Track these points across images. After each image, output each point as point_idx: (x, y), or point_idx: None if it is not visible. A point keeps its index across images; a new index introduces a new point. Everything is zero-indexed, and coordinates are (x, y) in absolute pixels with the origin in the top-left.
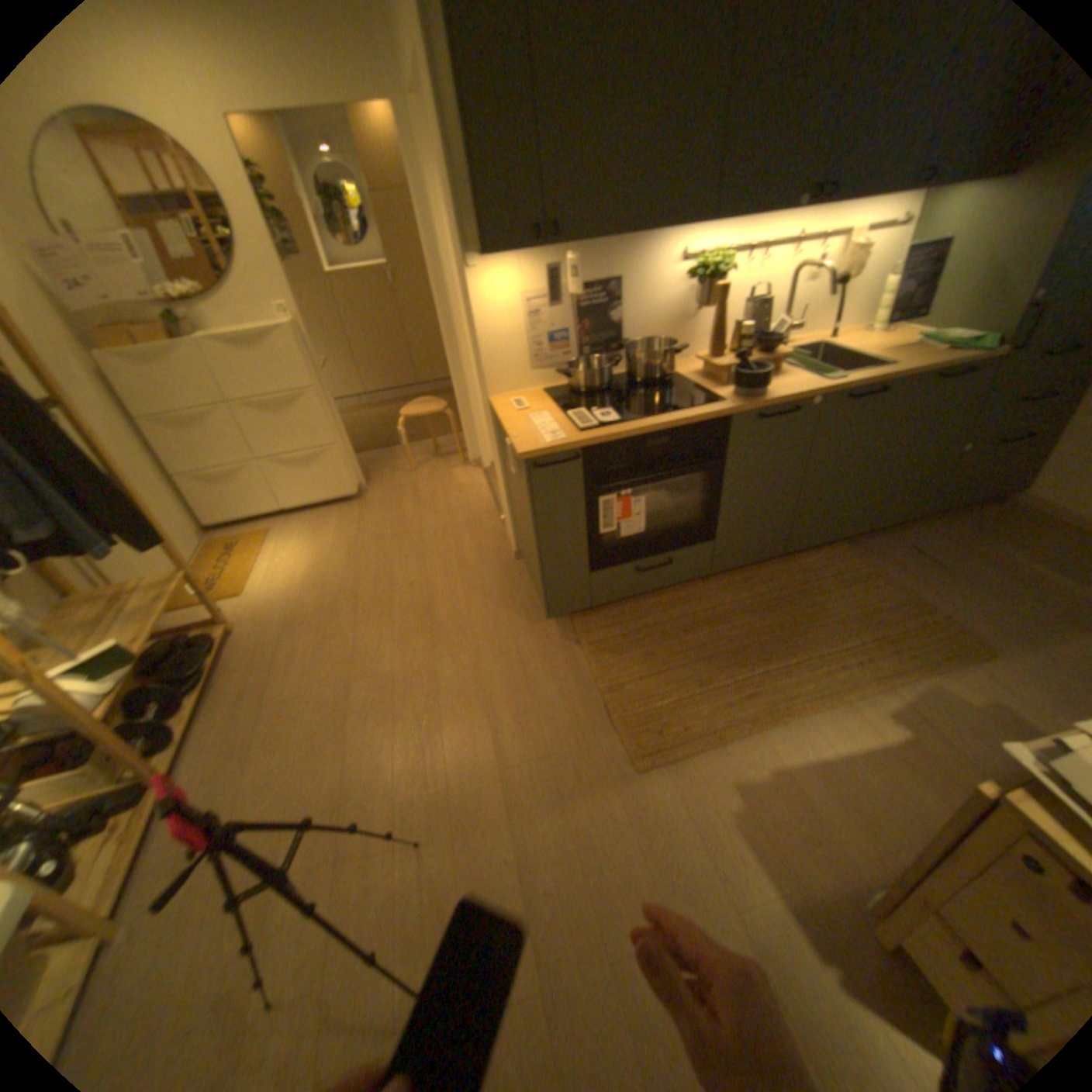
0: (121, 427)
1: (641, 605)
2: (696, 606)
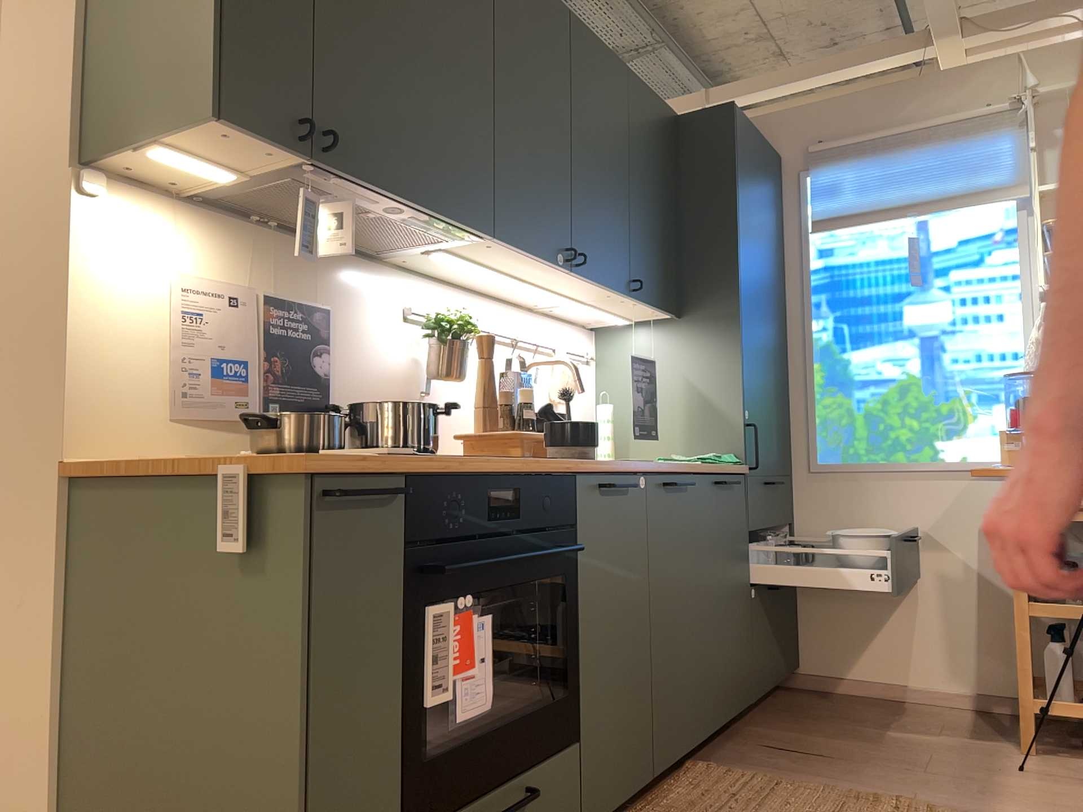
0: None
1: None
2: None
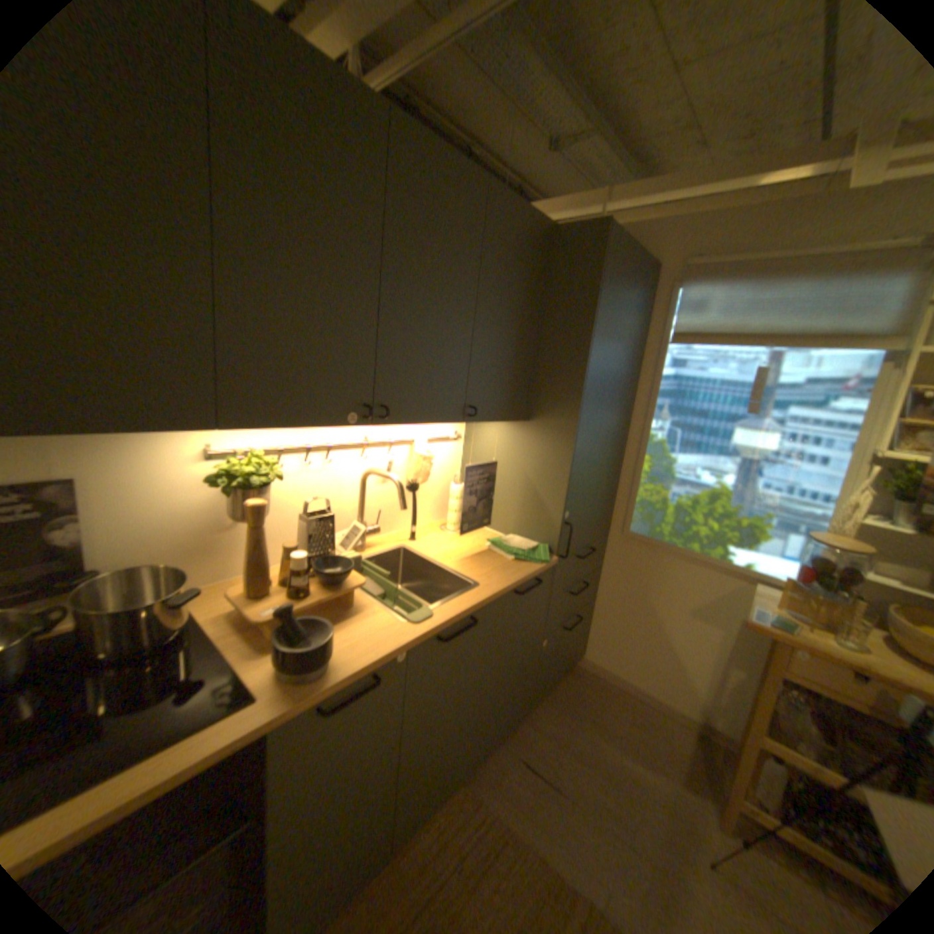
0: None
1: None
2: None
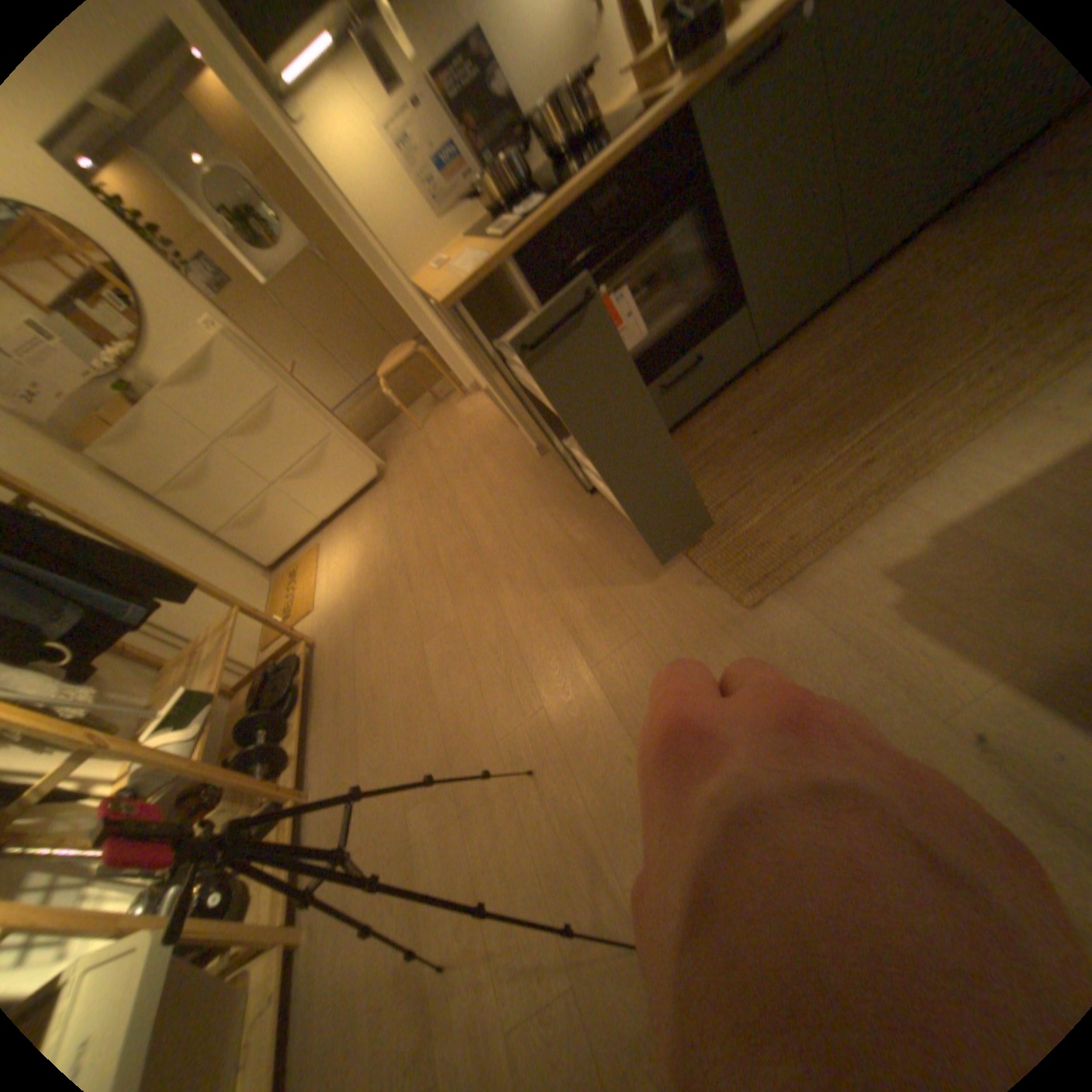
0: (147, 503)
1: (691, 429)
2: (759, 397)
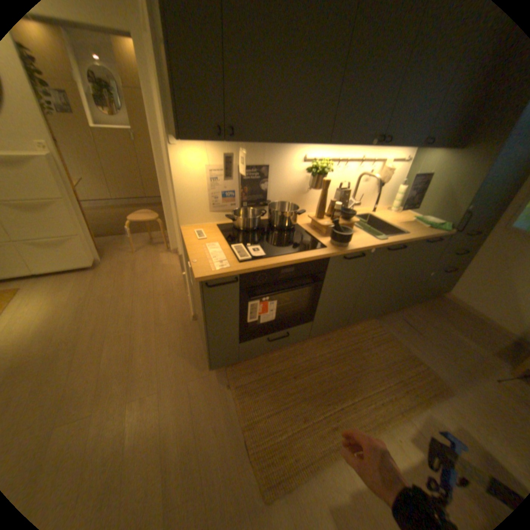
0: None
1: (269, 357)
2: (301, 358)
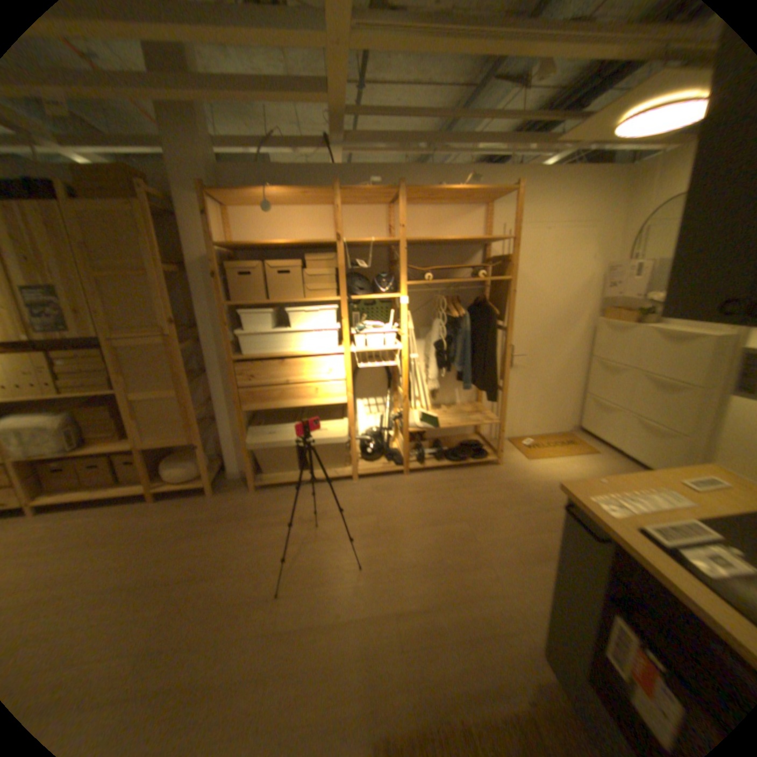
0: (586, 357)
1: None
2: None
